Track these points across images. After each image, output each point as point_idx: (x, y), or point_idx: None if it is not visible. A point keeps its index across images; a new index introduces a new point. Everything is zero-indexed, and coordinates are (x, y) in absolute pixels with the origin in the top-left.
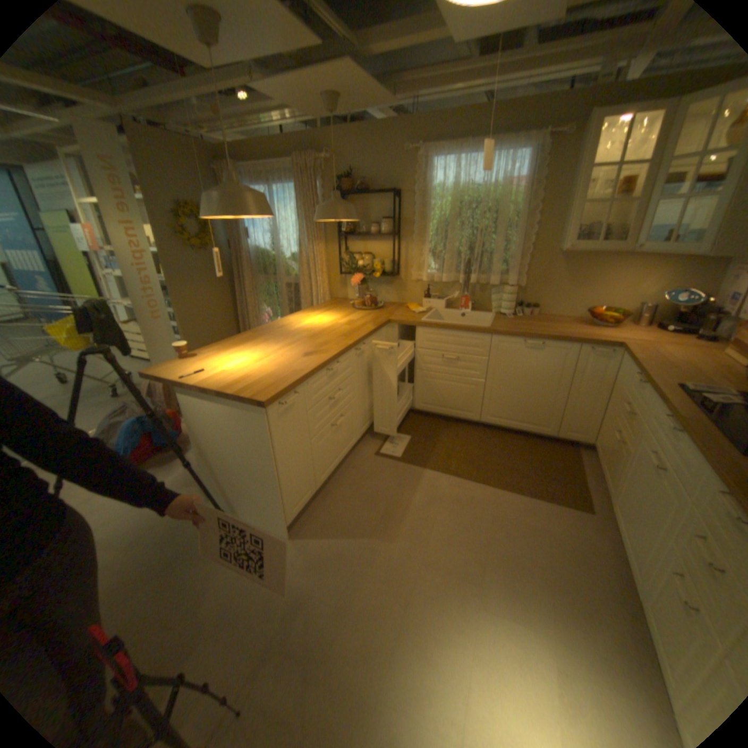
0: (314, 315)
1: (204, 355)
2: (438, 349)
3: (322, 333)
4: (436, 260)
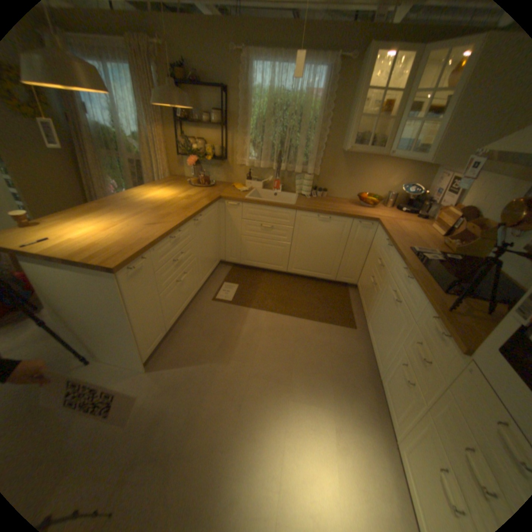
0: (156, 190)
1: (49, 223)
2: (258, 220)
3: (165, 205)
4: (256, 150)
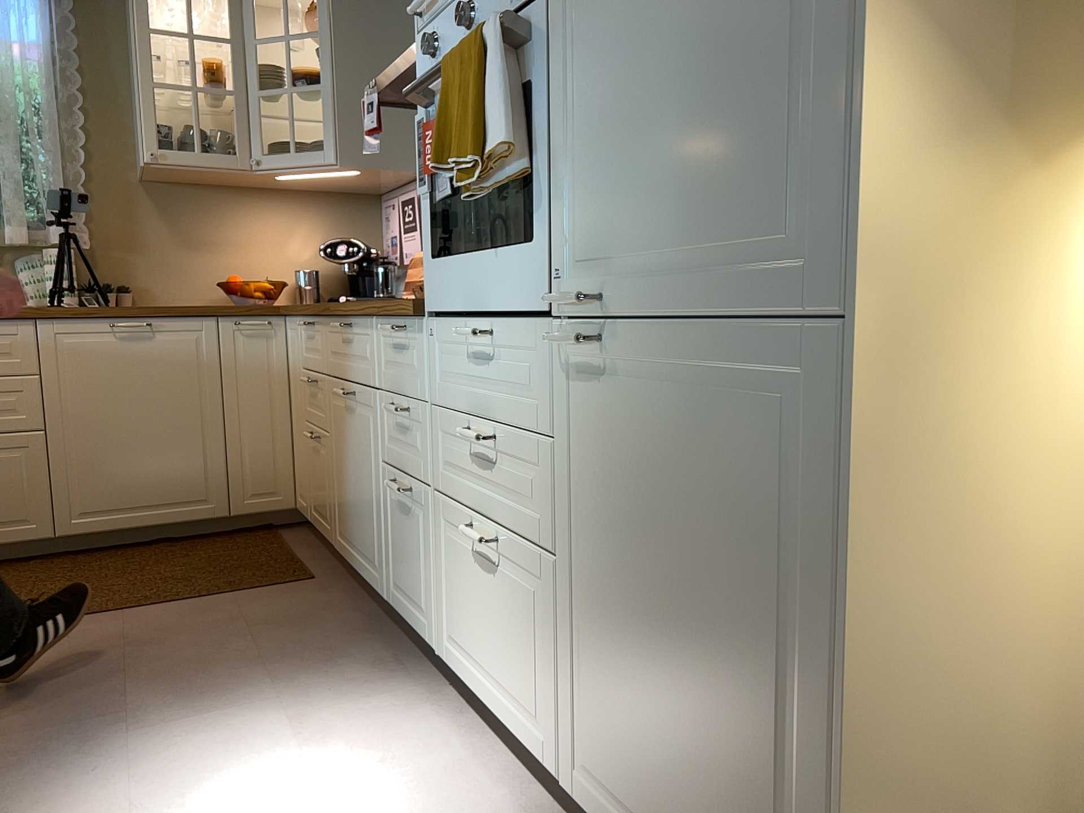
0: None
1: None
2: None
3: None
4: None
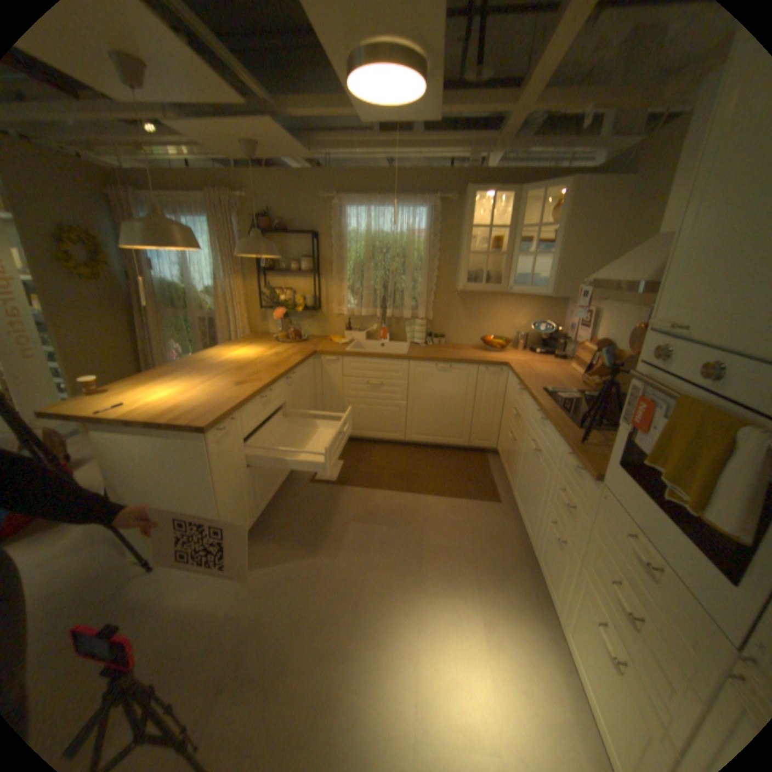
0: (236, 349)
1: (117, 391)
2: (363, 377)
3: (249, 365)
4: (355, 297)
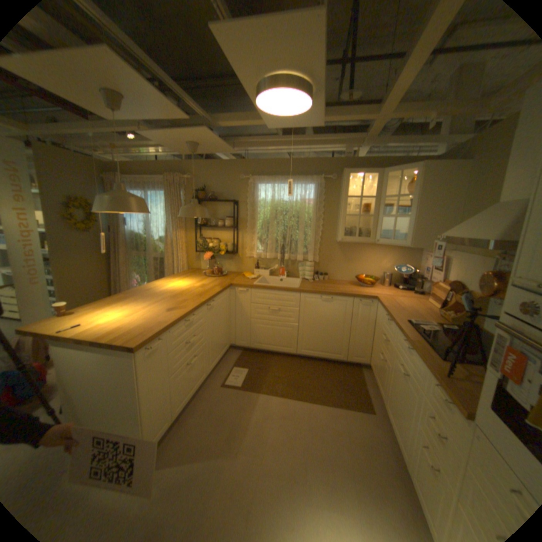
0: (175, 281)
1: (81, 312)
2: (266, 303)
3: (182, 293)
4: (262, 244)
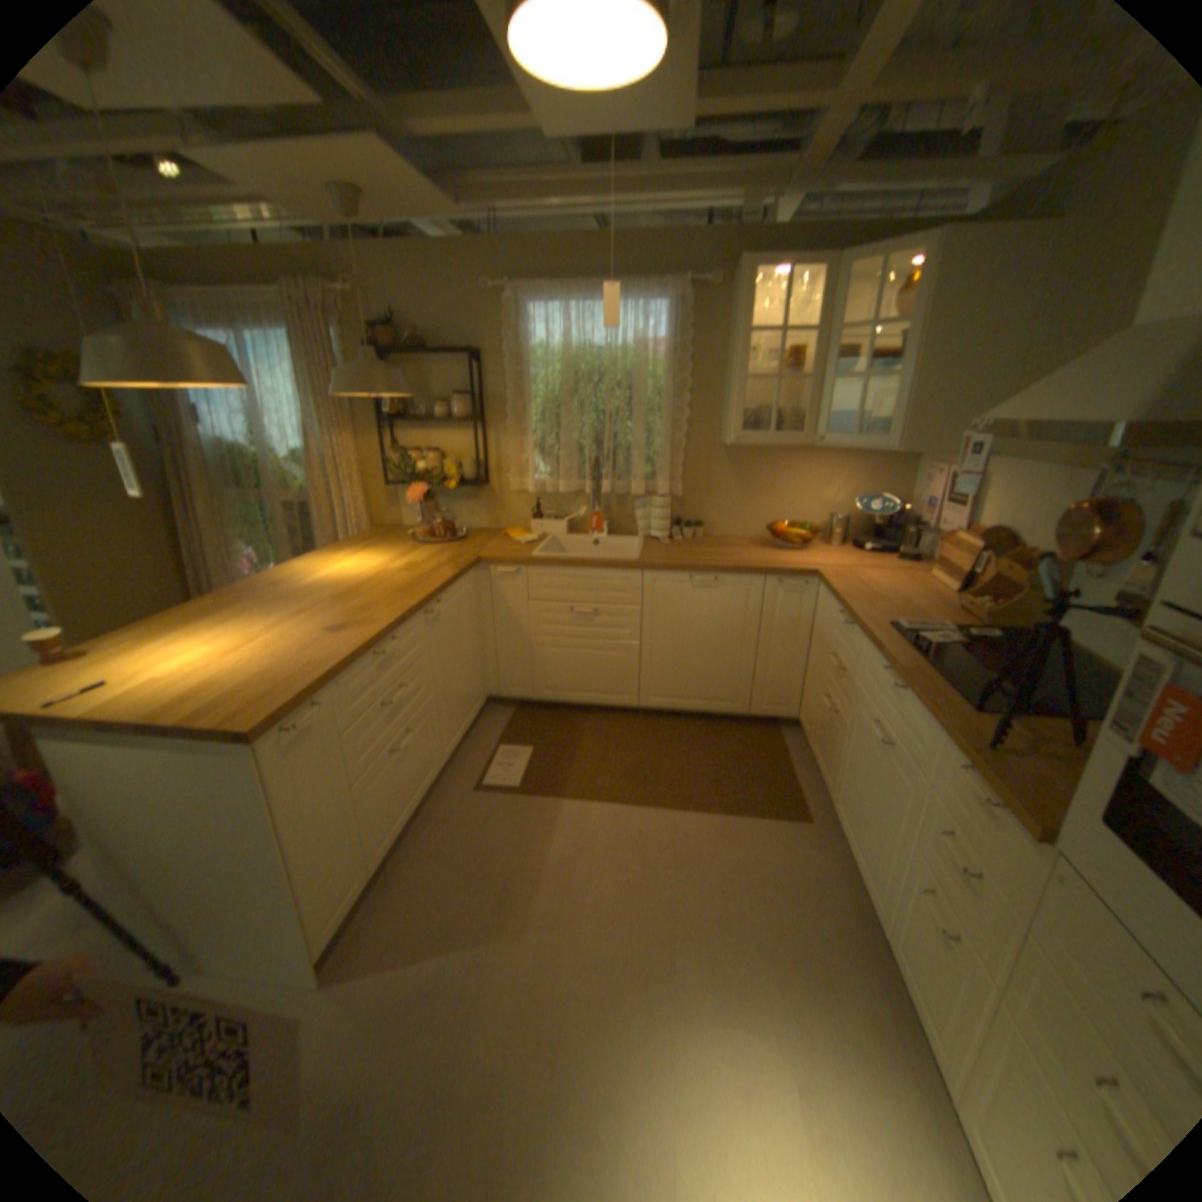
0: (342, 556)
1: (107, 649)
2: (564, 599)
3: (360, 587)
4: (548, 458)
